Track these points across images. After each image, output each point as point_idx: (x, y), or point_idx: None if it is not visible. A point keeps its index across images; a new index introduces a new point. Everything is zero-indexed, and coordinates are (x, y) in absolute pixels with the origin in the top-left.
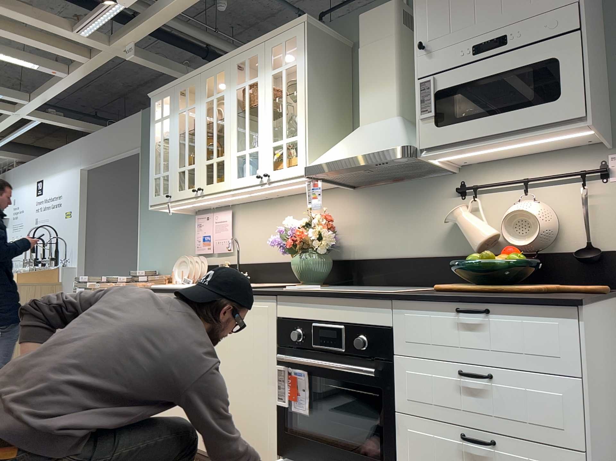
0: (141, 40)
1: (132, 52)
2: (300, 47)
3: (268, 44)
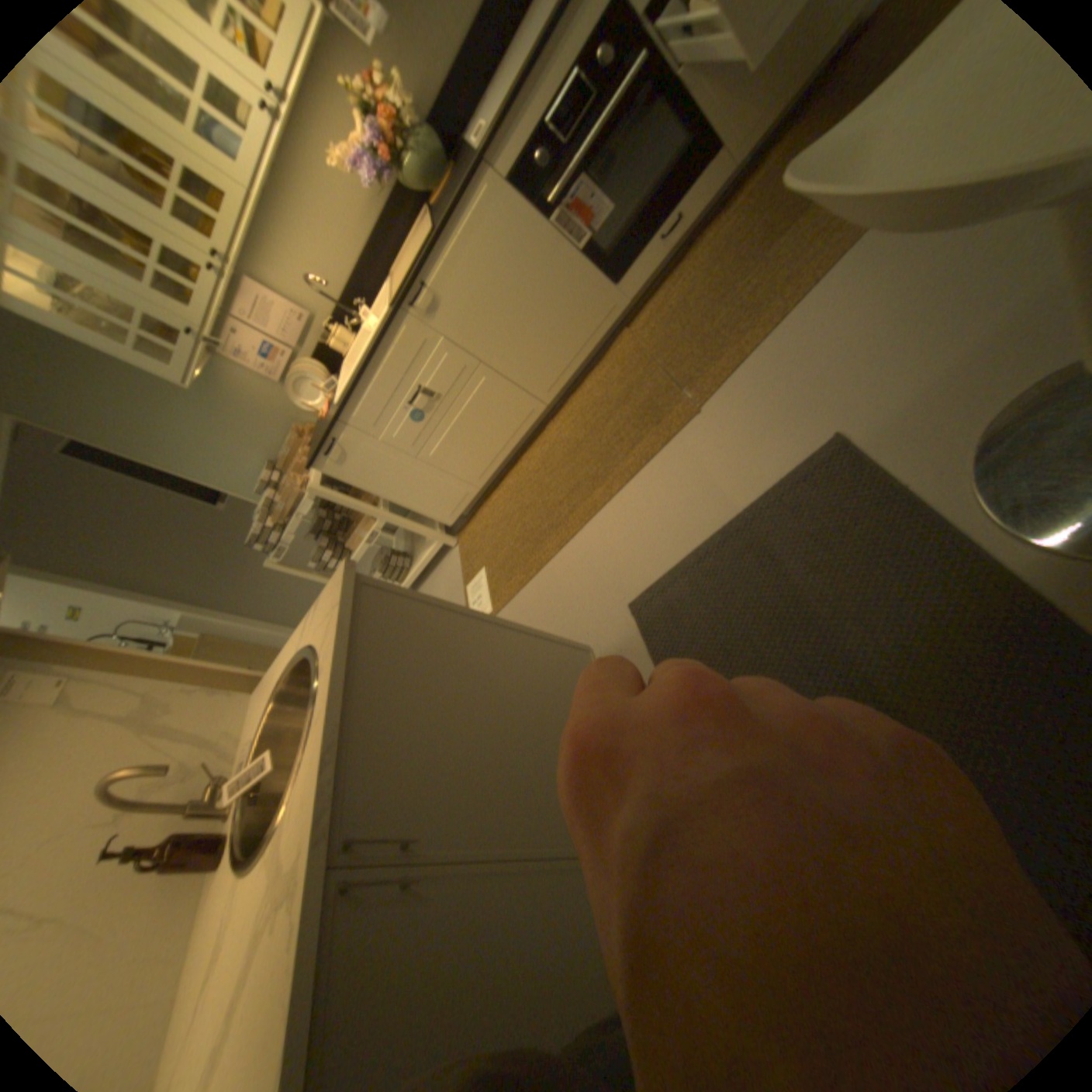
0: None
1: None
2: None
3: None
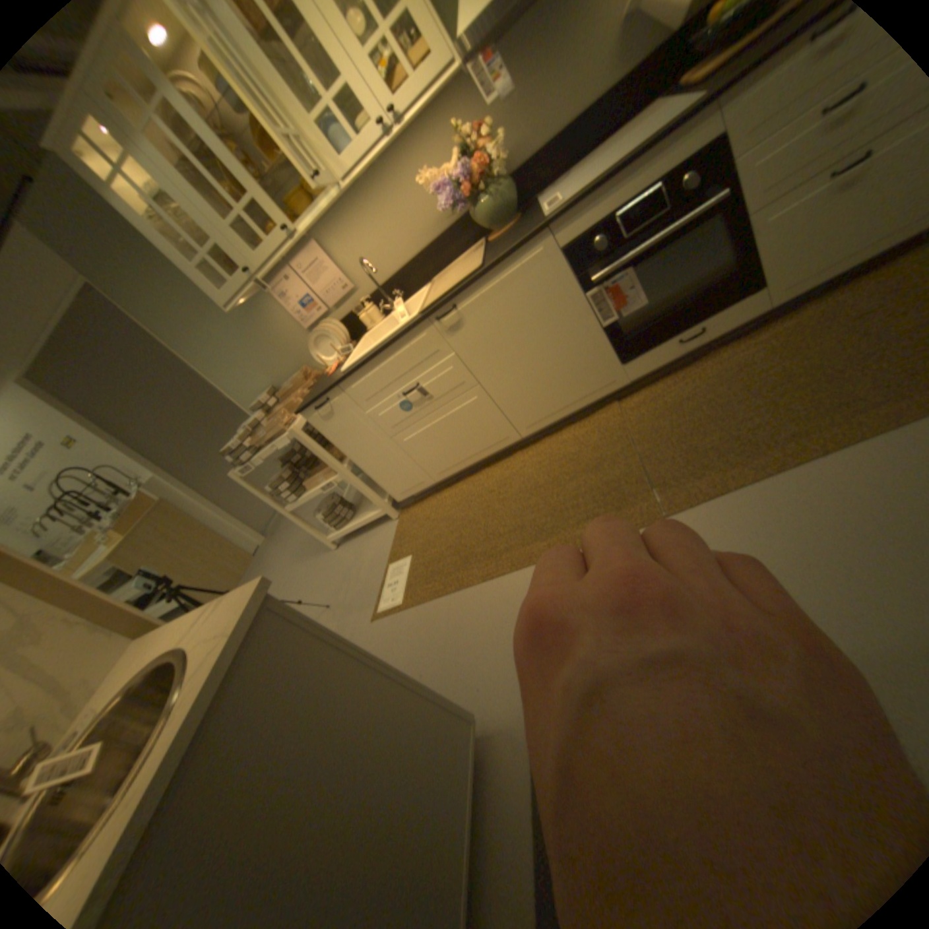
0: None
1: None
2: None
3: None
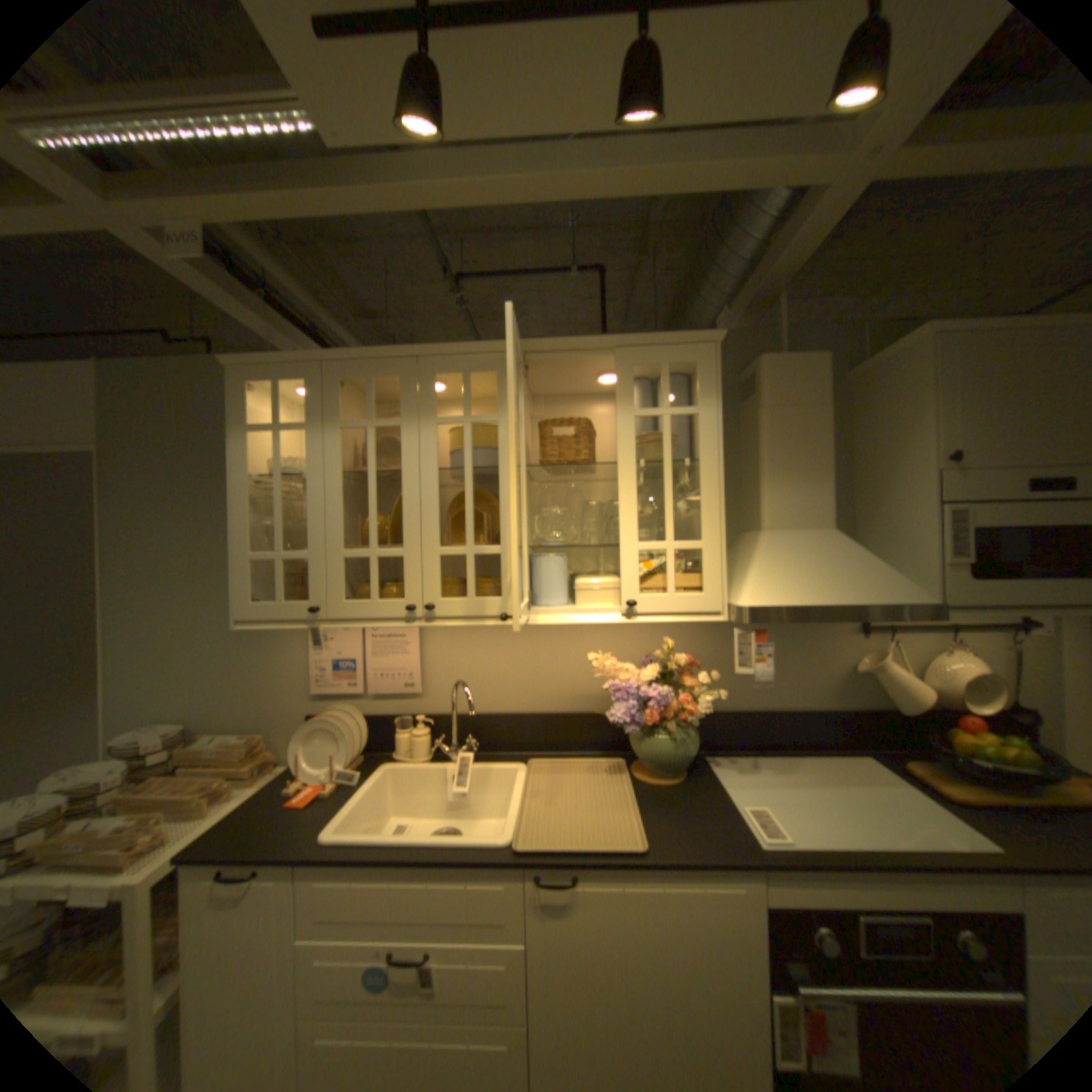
0: (230, 220)
1: (191, 239)
2: (711, 384)
3: (626, 354)
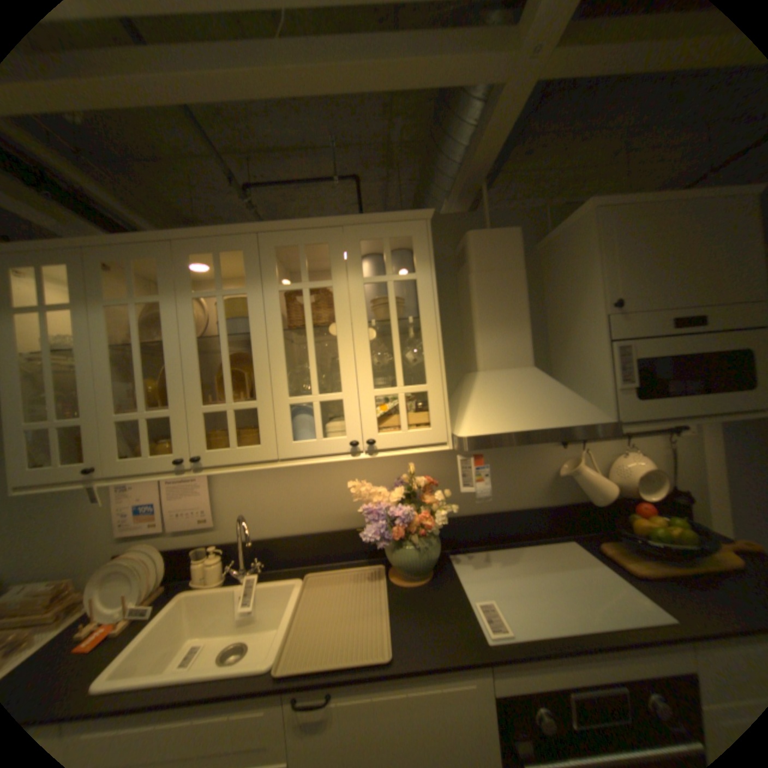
0: None
1: None
2: (425, 253)
3: (353, 231)
